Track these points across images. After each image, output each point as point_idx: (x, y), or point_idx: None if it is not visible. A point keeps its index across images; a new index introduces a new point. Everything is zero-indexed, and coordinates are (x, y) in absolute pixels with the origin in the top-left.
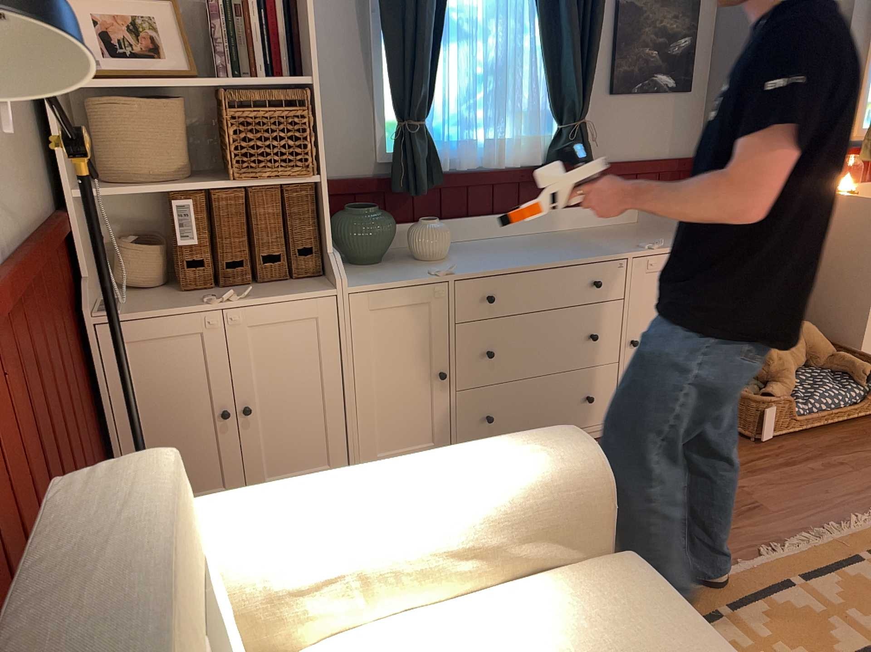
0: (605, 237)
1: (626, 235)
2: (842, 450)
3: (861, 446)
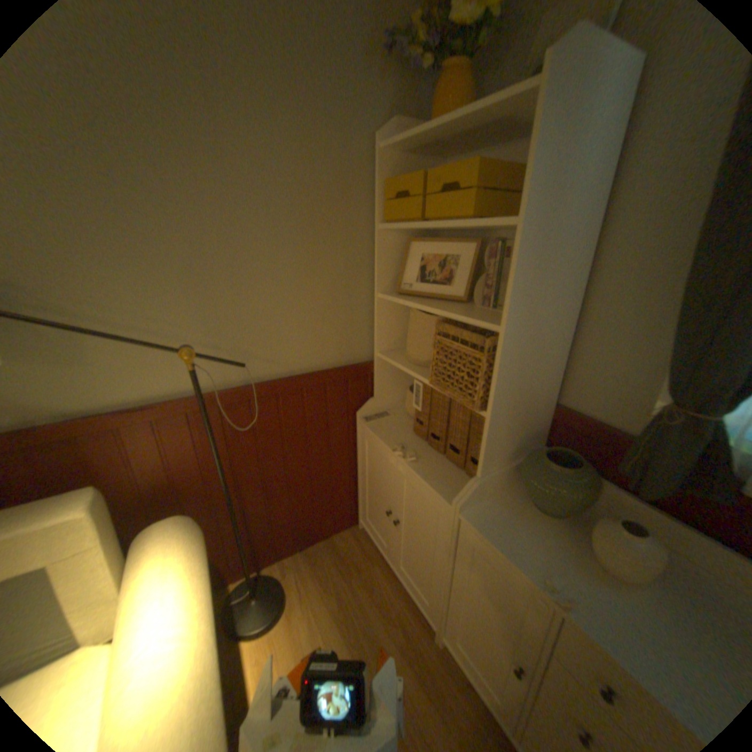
0: None
1: None
2: None
3: None
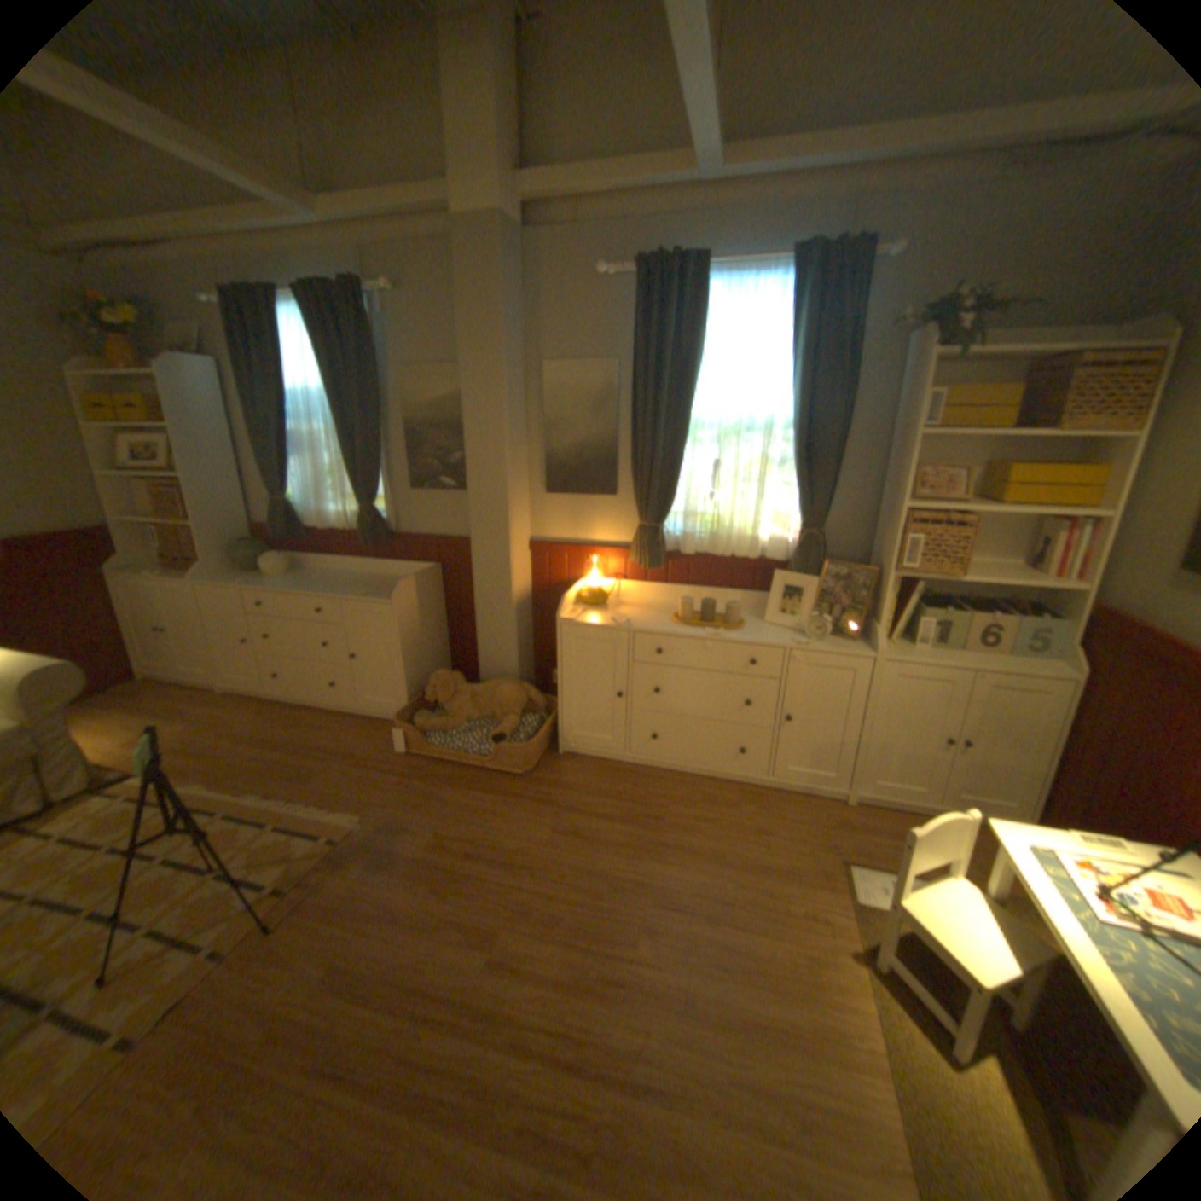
0: (373, 586)
1: (389, 587)
2: (428, 783)
3: (447, 787)
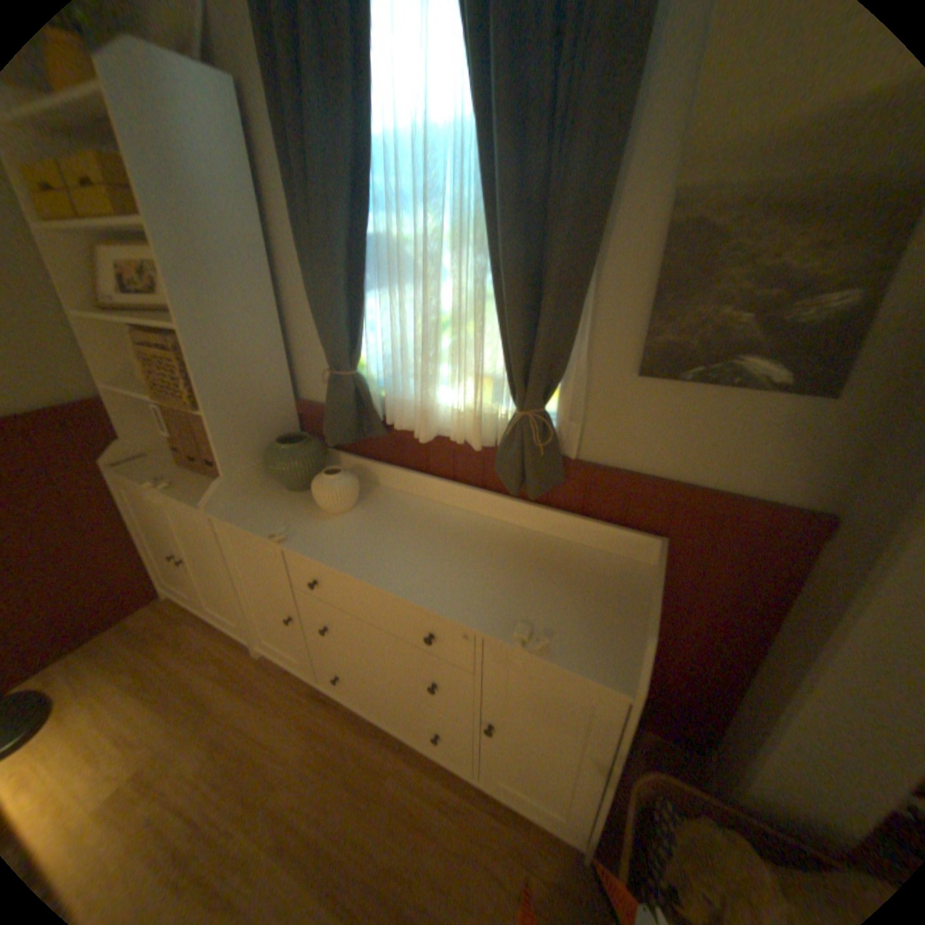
0: (535, 574)
1: (571, 585)
2: None
3: None
